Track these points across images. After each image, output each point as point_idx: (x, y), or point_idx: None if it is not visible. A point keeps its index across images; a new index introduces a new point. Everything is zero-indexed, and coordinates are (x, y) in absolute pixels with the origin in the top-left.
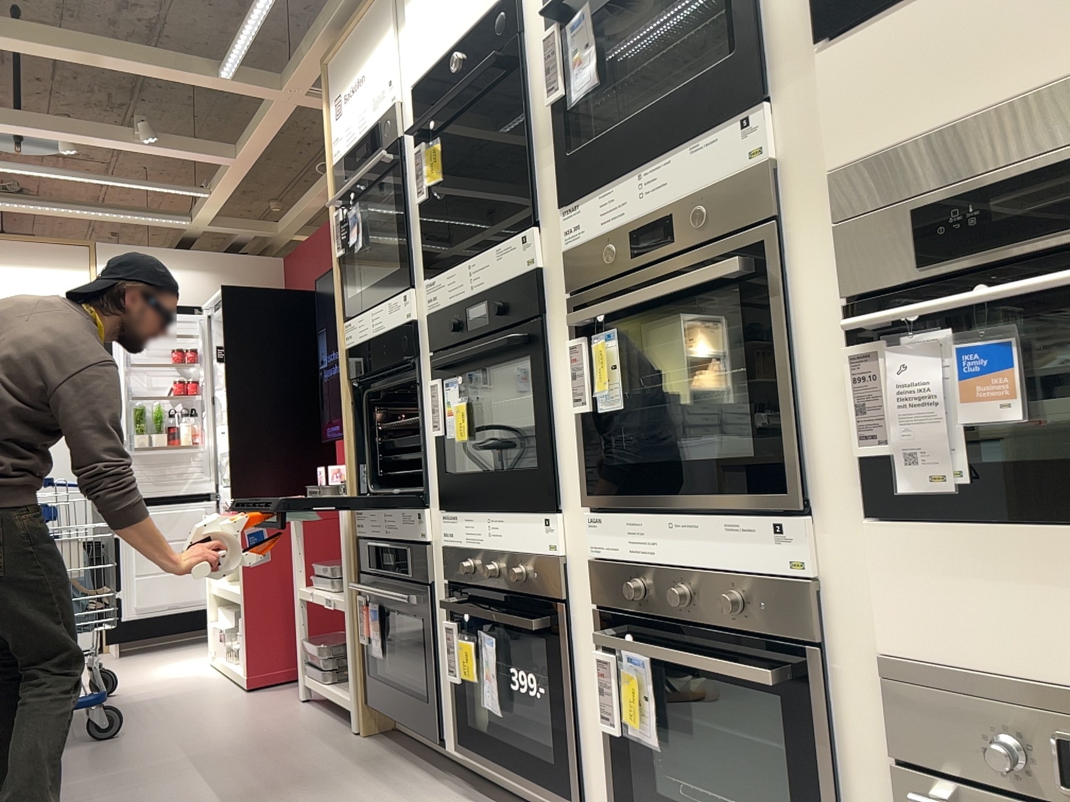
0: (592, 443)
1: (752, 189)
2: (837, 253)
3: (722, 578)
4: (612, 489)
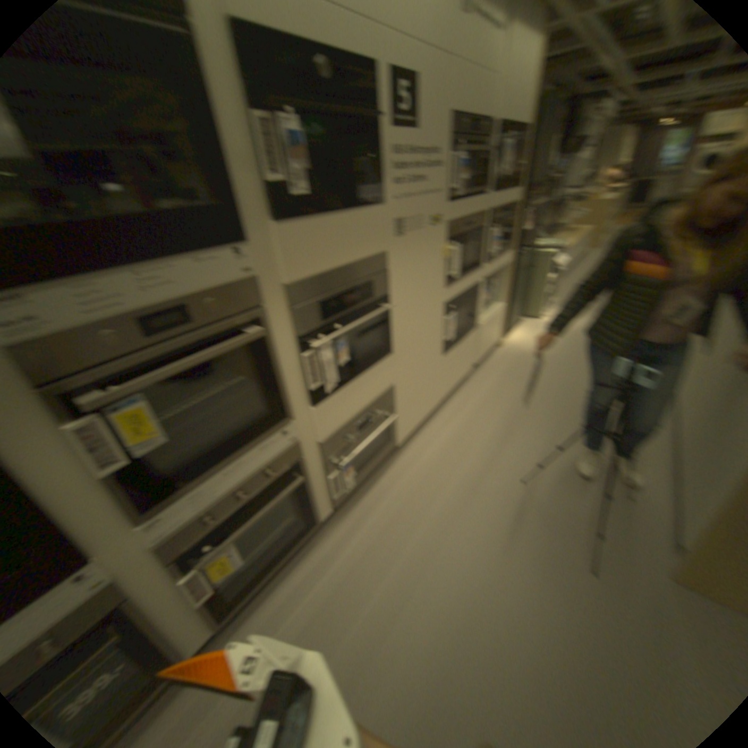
0: (121, 484)
1: (243, 290)
2: (290, 320)
3: (255, 472)
4: (157, 495)
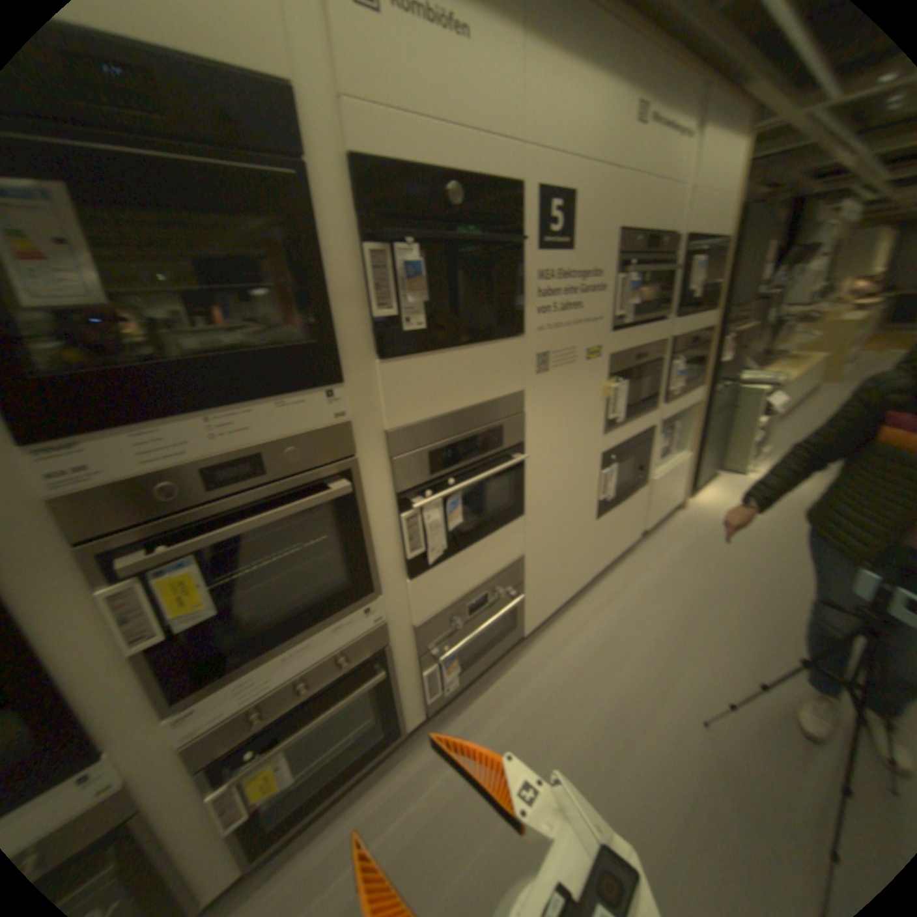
0: (158, 665)
1: (337, 438)
2: (393, 473)
3: (327, 660)
4: (200, 682)
